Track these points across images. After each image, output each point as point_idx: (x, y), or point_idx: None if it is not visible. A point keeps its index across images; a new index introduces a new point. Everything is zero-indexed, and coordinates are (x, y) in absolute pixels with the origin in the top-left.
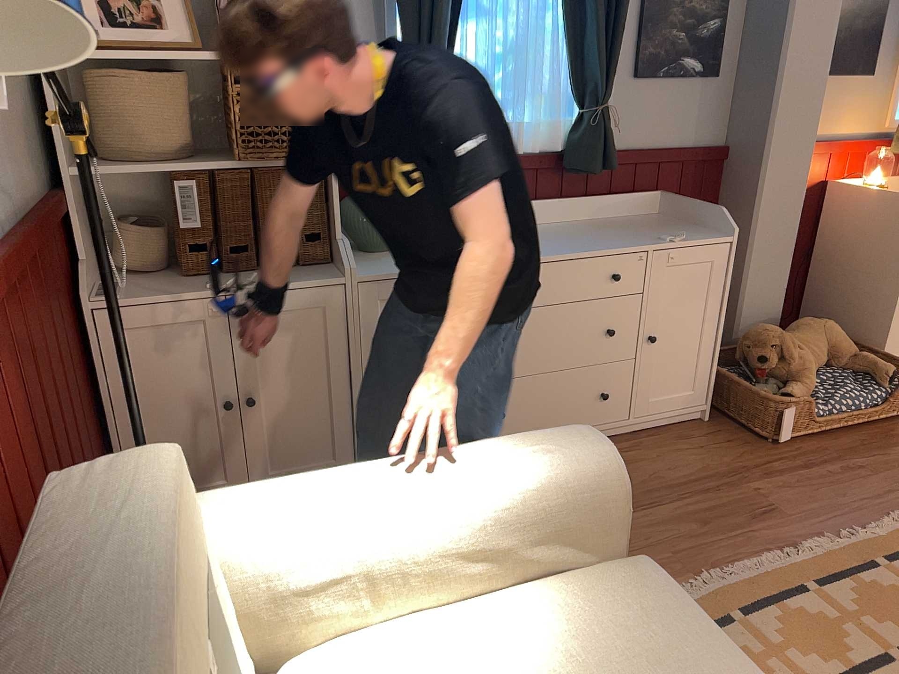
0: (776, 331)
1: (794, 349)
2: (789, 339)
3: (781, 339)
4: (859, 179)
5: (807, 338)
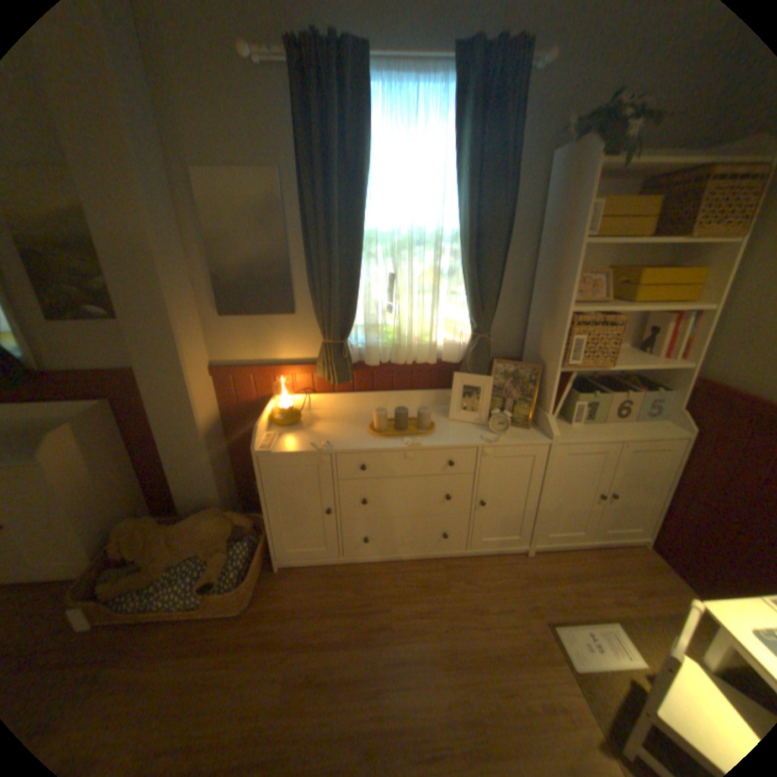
0: (127, 530)
1: (151, 544)
2: (136, 538)
3: (125, 538)
4: (296, 396)
5: (175, 534)
